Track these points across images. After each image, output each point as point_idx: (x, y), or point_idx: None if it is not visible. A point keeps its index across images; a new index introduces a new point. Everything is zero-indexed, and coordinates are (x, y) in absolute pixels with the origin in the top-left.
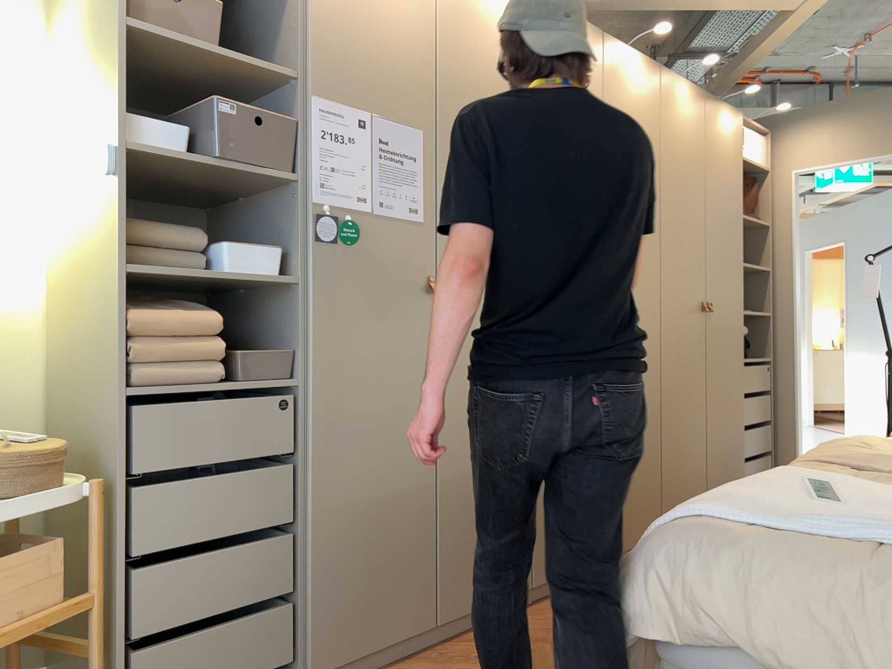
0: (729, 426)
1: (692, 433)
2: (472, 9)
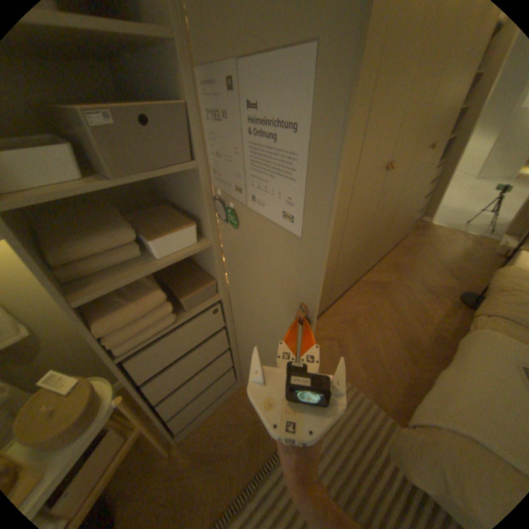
0: (417, 204)
1: (402, 215)
2: None
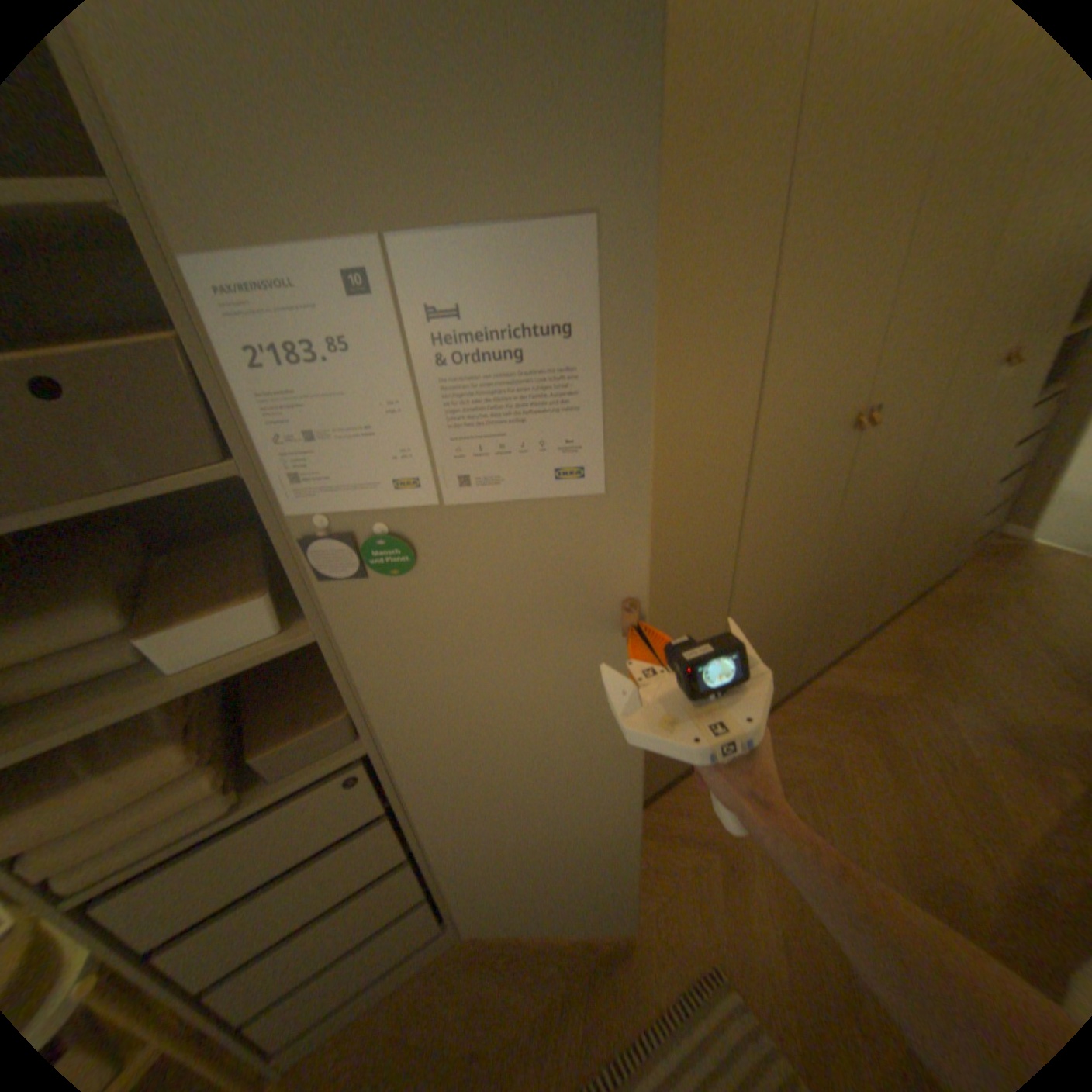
0: (977, 497)
1: (930, 528)
2: None
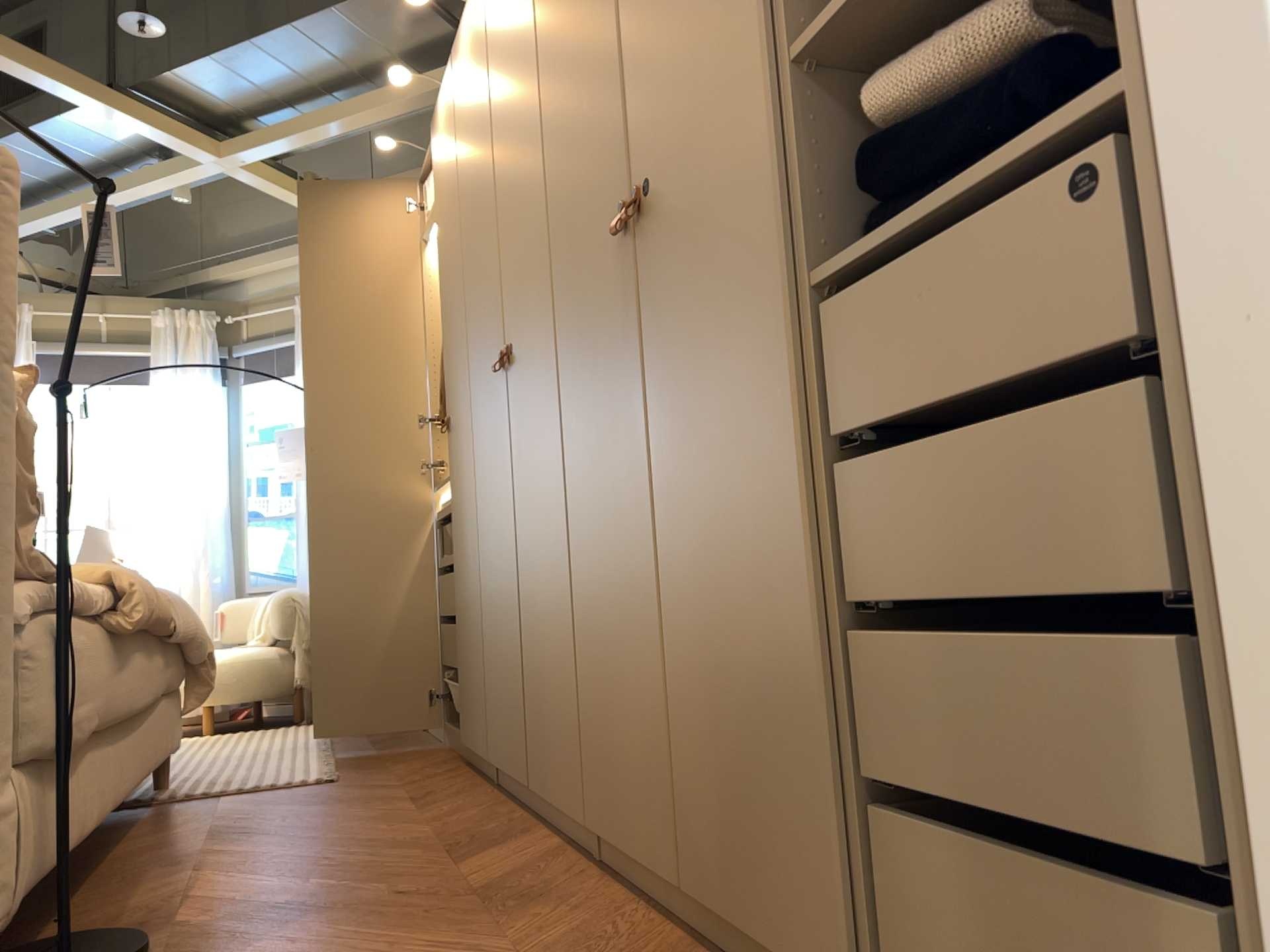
0: (726, 583)
1: (623, 592)
2: (446, 161)
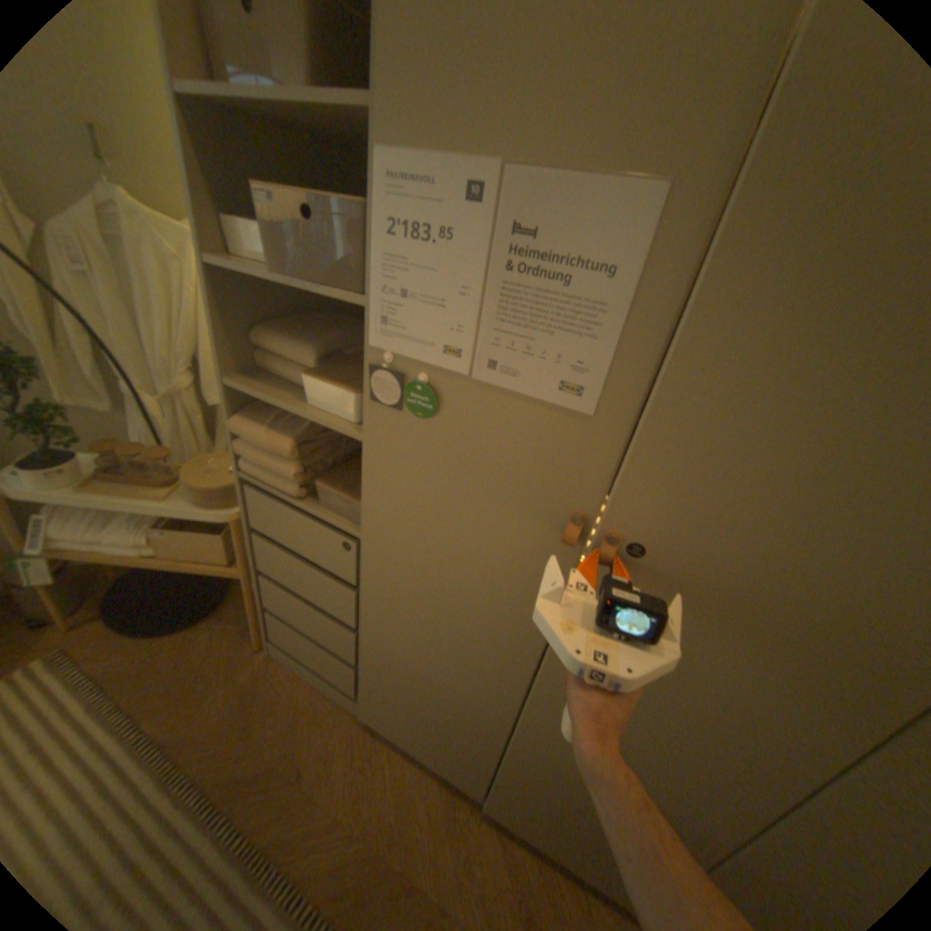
0: None
1: None
2: None
